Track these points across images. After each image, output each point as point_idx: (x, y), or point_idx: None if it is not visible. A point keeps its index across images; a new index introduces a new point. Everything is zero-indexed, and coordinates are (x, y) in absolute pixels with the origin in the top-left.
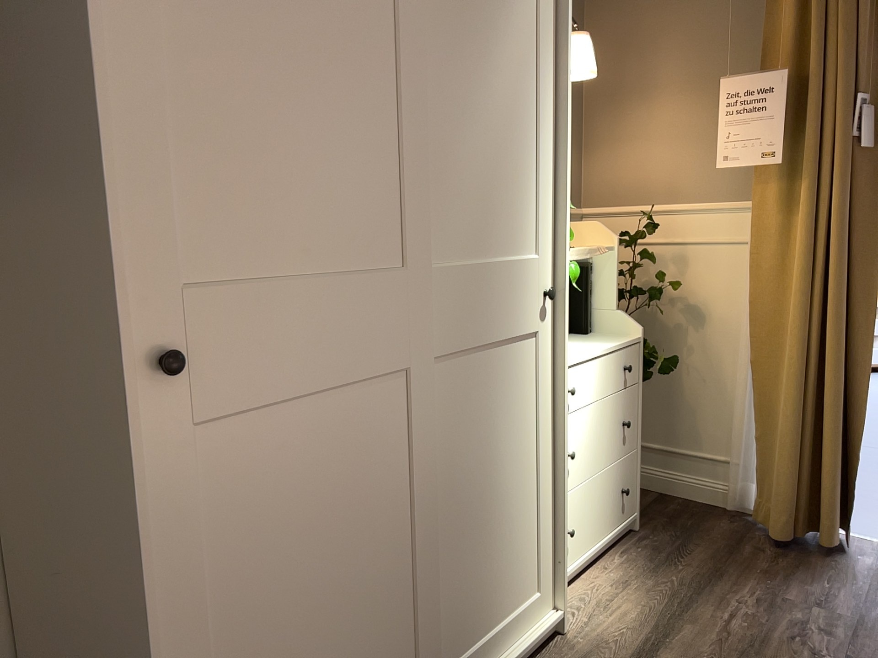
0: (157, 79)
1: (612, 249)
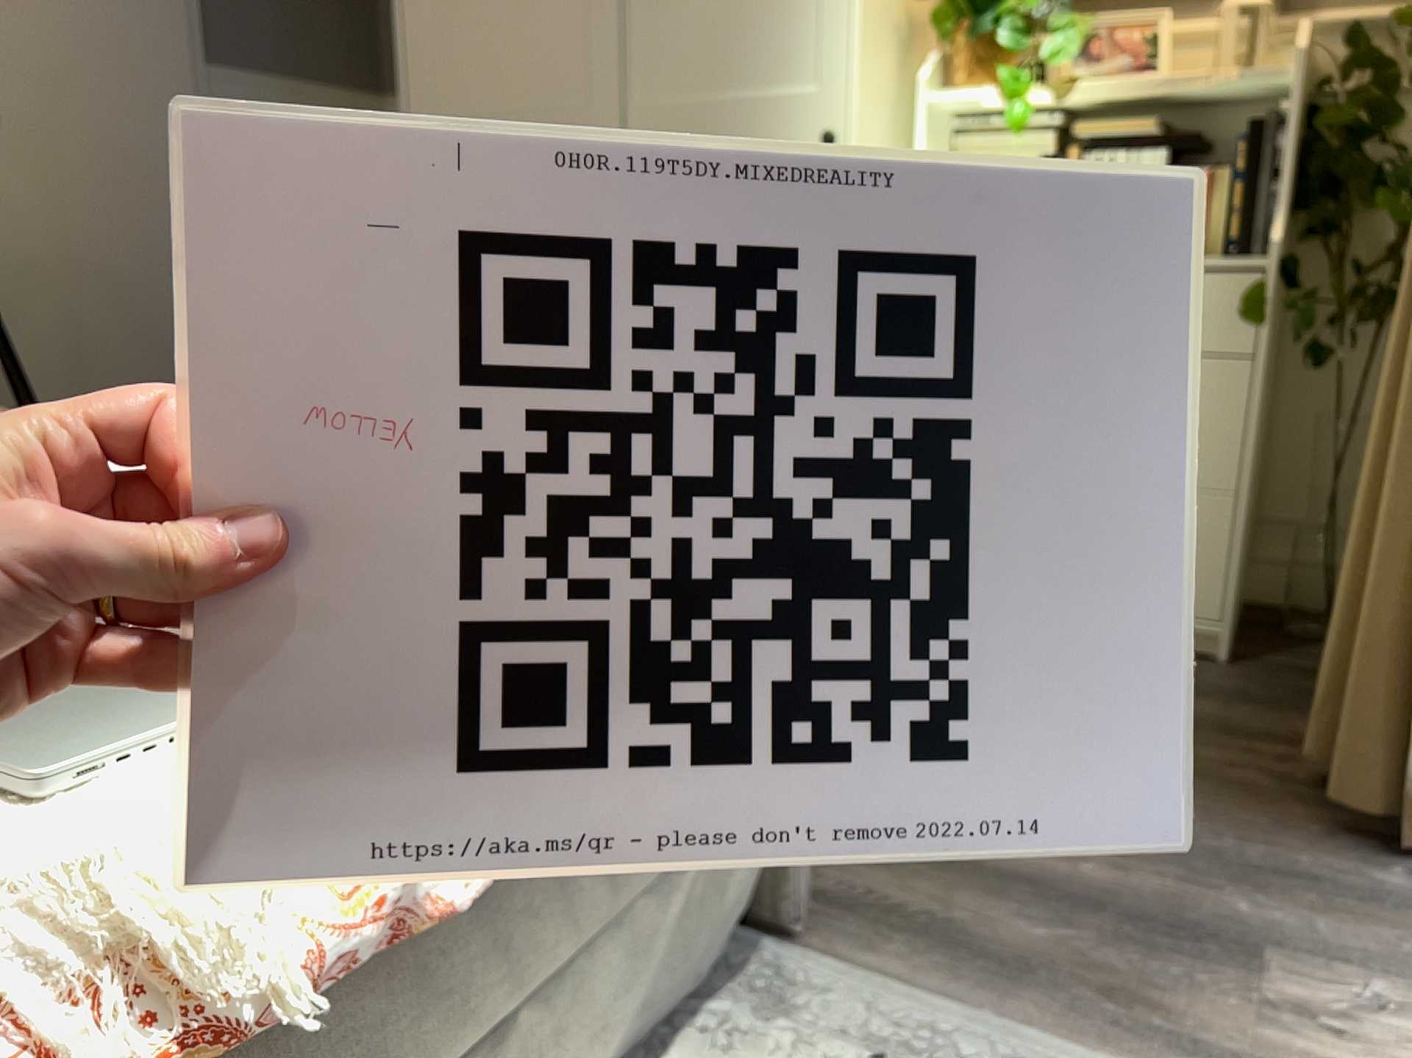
0: (426, 1)
1: (1285, 71)
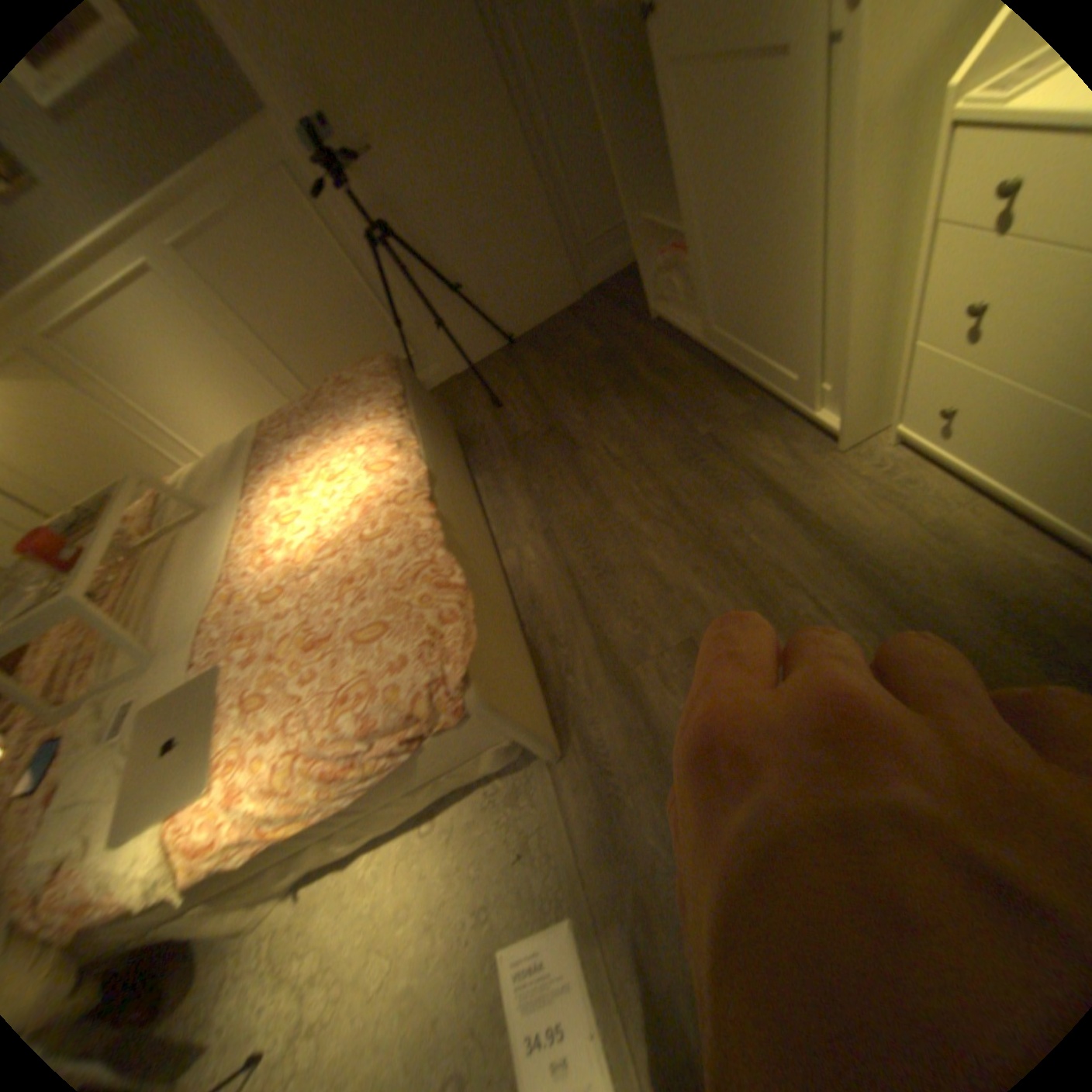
0: None
1: None
